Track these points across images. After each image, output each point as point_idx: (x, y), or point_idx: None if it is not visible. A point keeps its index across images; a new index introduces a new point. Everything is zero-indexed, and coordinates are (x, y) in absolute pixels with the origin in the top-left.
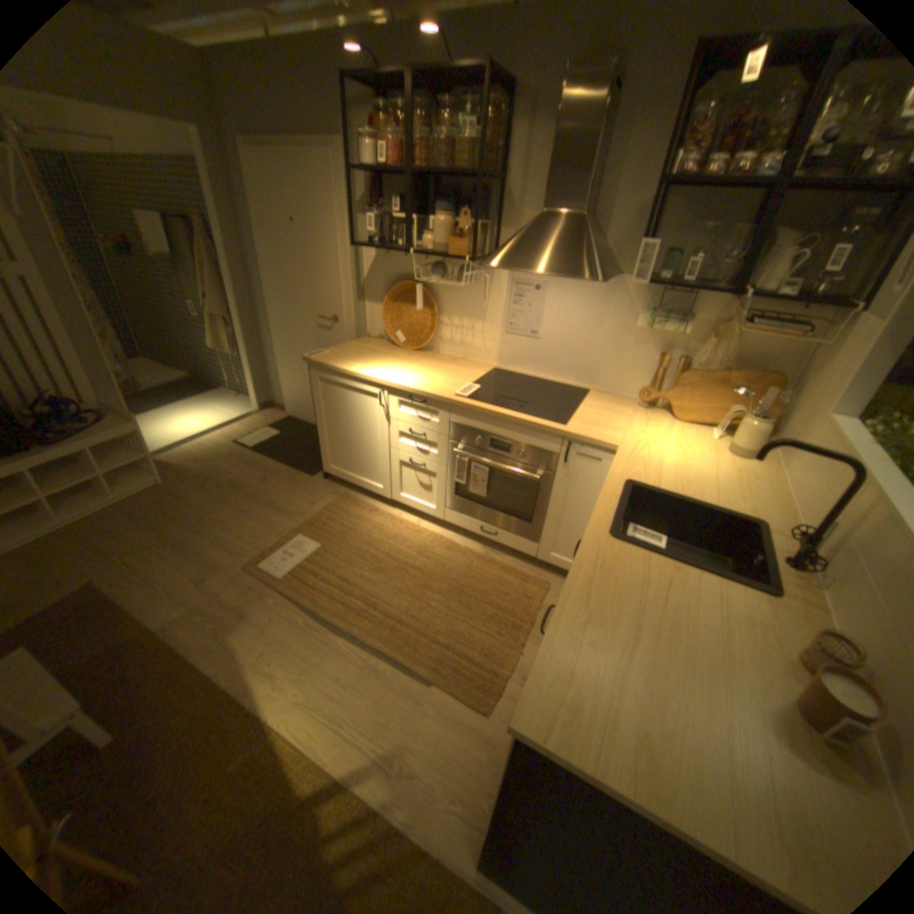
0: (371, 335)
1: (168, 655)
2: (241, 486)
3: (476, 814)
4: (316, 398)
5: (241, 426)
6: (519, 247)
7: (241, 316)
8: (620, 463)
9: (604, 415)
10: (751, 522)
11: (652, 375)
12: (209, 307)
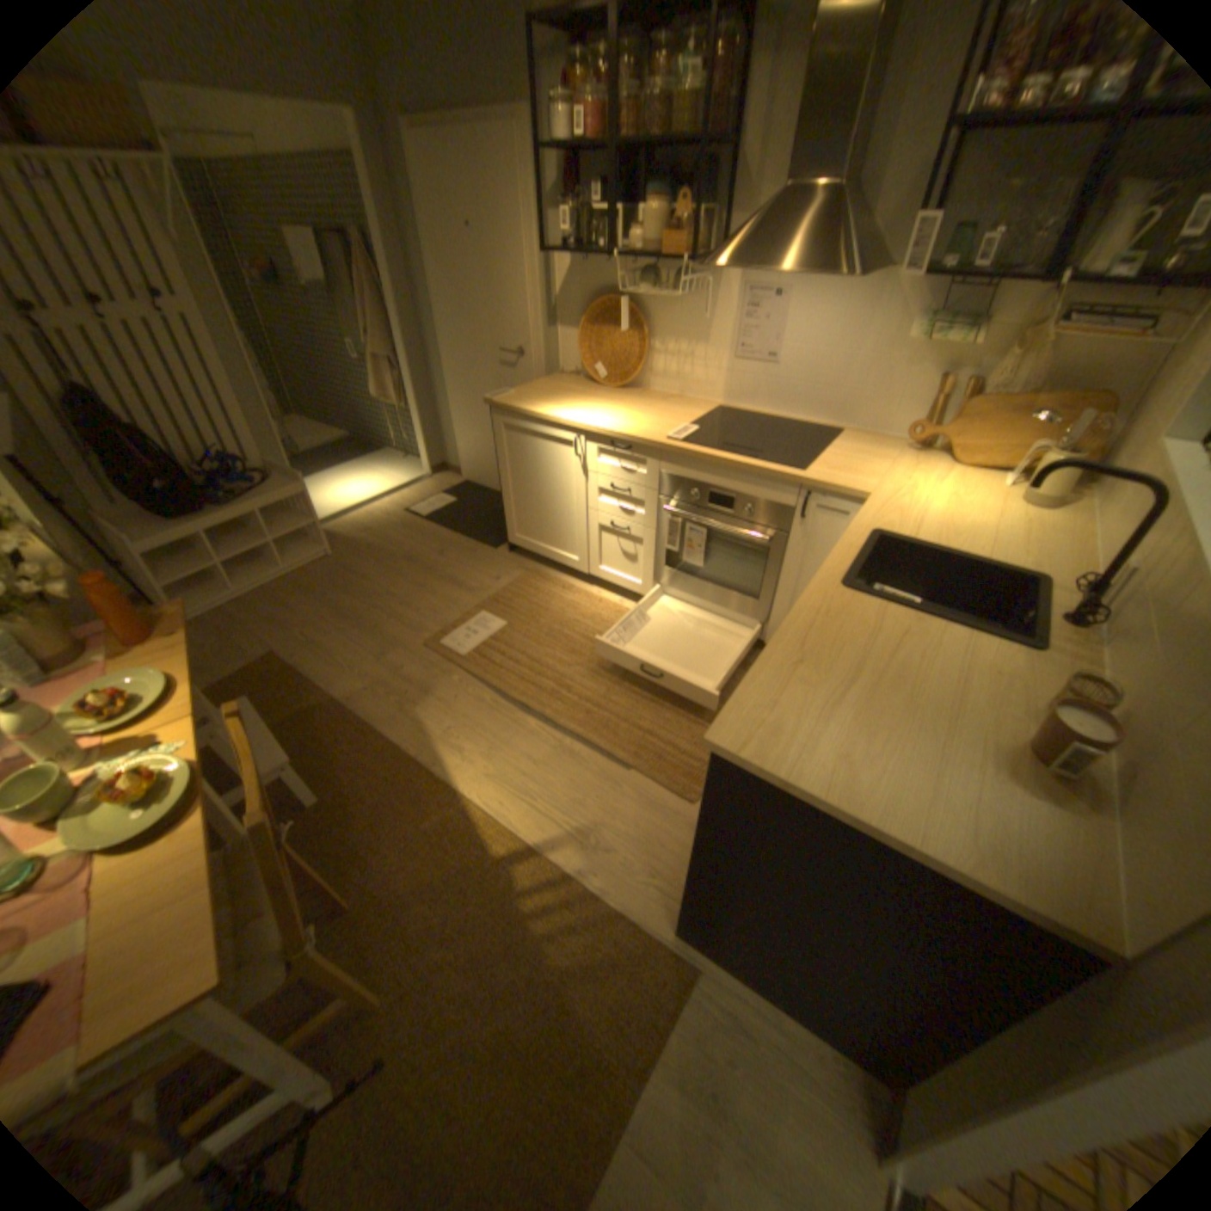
0: (564, 370)
1: (354, 722)
2: (416, 558)
3: (677, 890)
4: (499, 450)
5: (412, 492)
6: (752, 237)
7: (408, 354)
8: (870, 513)
9: (858, 459)
10: (1030, 577)
11: (928, 406)
12: (371, 345)
